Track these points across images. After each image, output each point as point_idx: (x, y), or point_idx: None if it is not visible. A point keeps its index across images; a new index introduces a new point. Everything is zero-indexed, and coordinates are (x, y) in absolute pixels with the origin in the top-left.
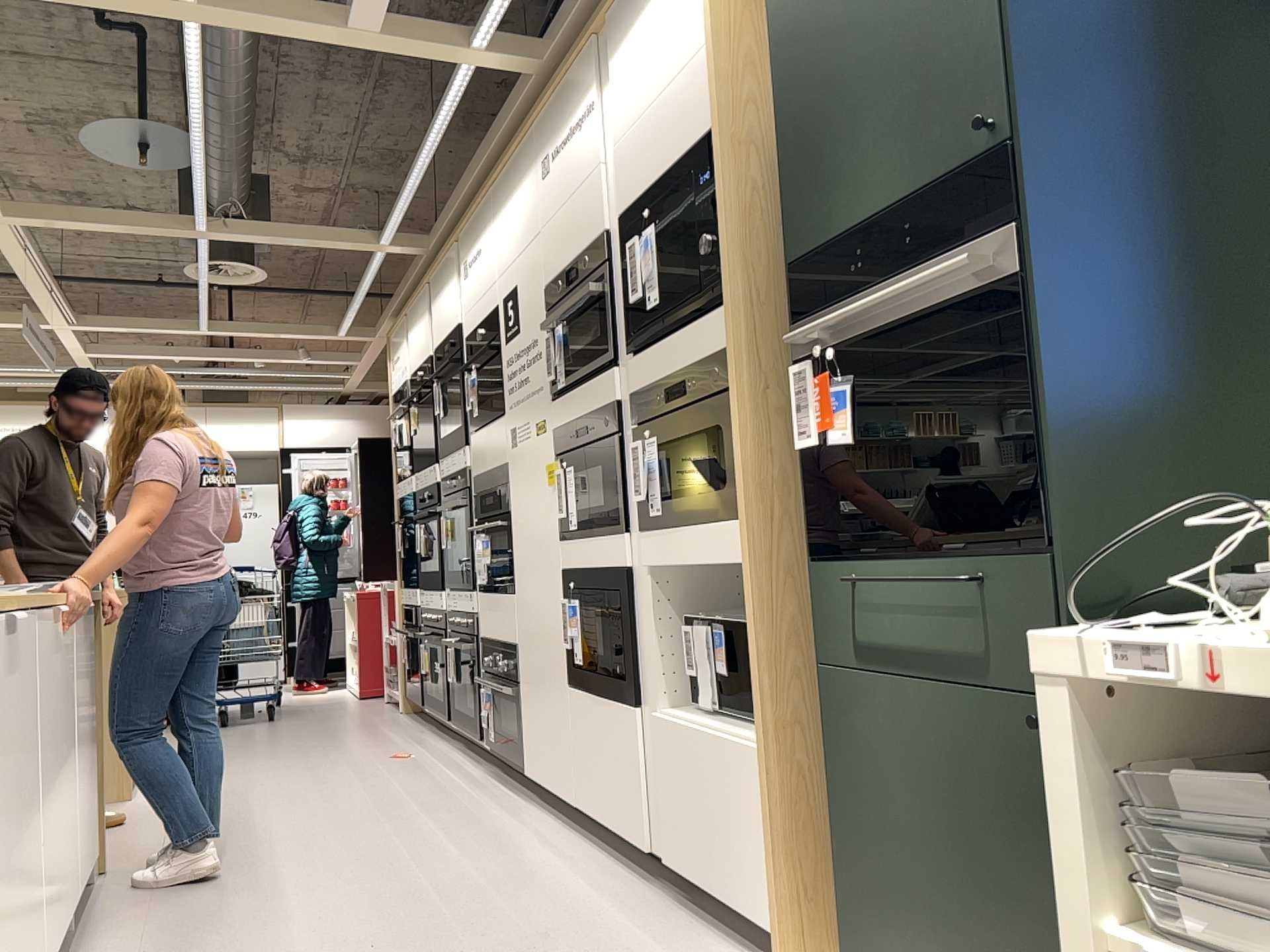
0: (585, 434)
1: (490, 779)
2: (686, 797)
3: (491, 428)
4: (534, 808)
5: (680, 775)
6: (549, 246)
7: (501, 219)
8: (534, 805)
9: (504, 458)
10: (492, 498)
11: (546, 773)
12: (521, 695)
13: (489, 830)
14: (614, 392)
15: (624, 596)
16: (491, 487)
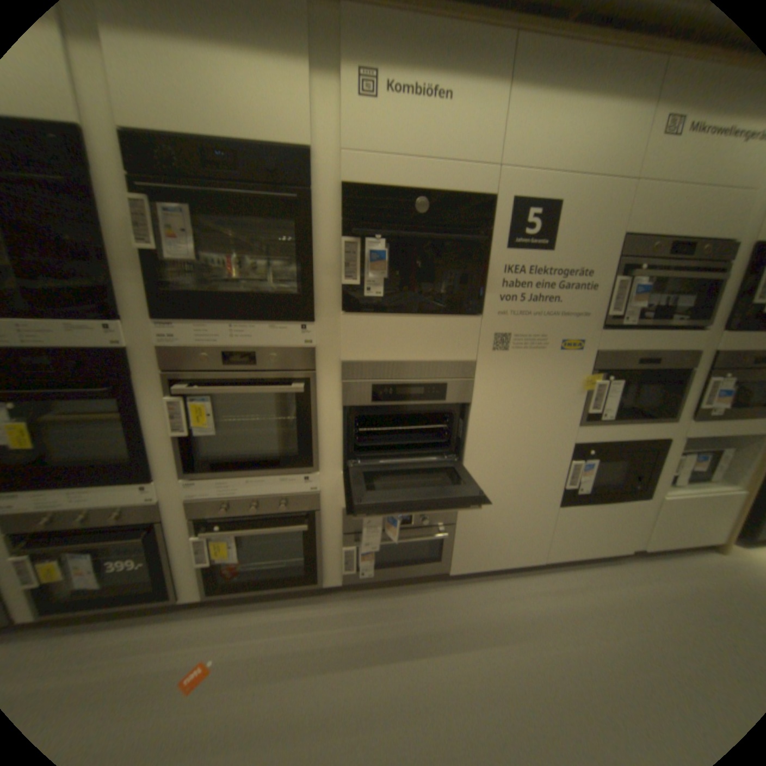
0: (652, 363)
1: (367, 603)
2: (680, 523)
3: (438, 321)
4: (469, 588)
5: (679, 517)
6: (651, 202)
7: (541, 98)
8: (460, 586)
9: (469, 356)
10: (423, 389)
11: (498, 562)
12: (457, 530)
13: (520, 621)
14: (701, 346)
15: (663, 453)
16: (414, 377)
